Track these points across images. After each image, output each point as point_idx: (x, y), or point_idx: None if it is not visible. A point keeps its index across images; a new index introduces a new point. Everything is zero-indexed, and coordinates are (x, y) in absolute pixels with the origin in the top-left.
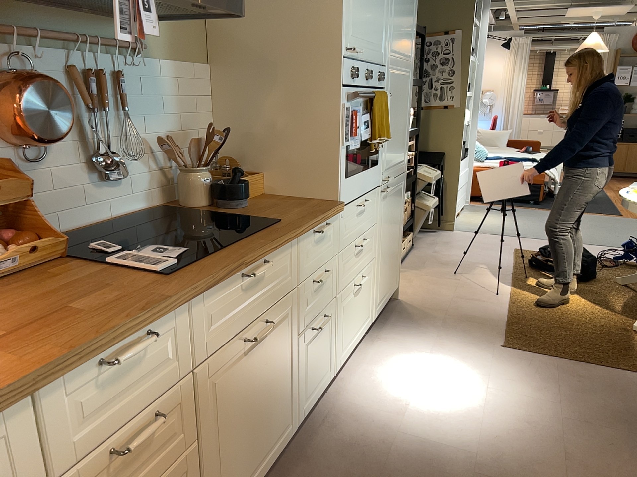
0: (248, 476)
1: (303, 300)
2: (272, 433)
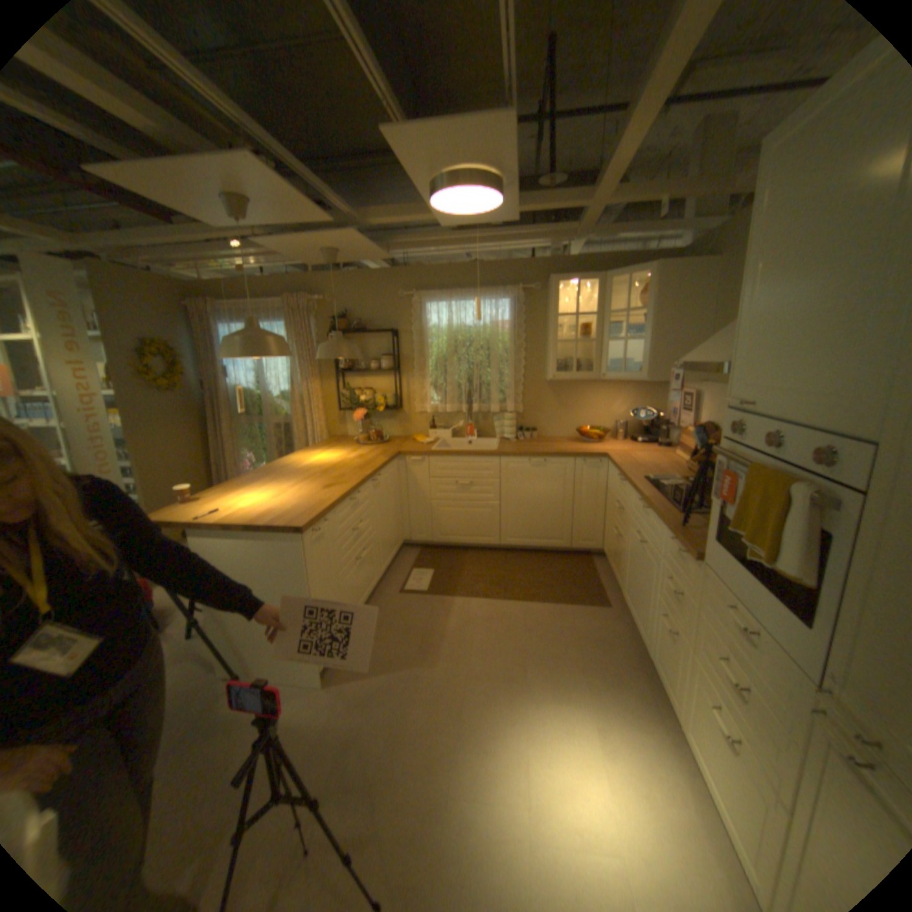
0: (633, 607)
1: (664, 577)
2: (641, 616)
